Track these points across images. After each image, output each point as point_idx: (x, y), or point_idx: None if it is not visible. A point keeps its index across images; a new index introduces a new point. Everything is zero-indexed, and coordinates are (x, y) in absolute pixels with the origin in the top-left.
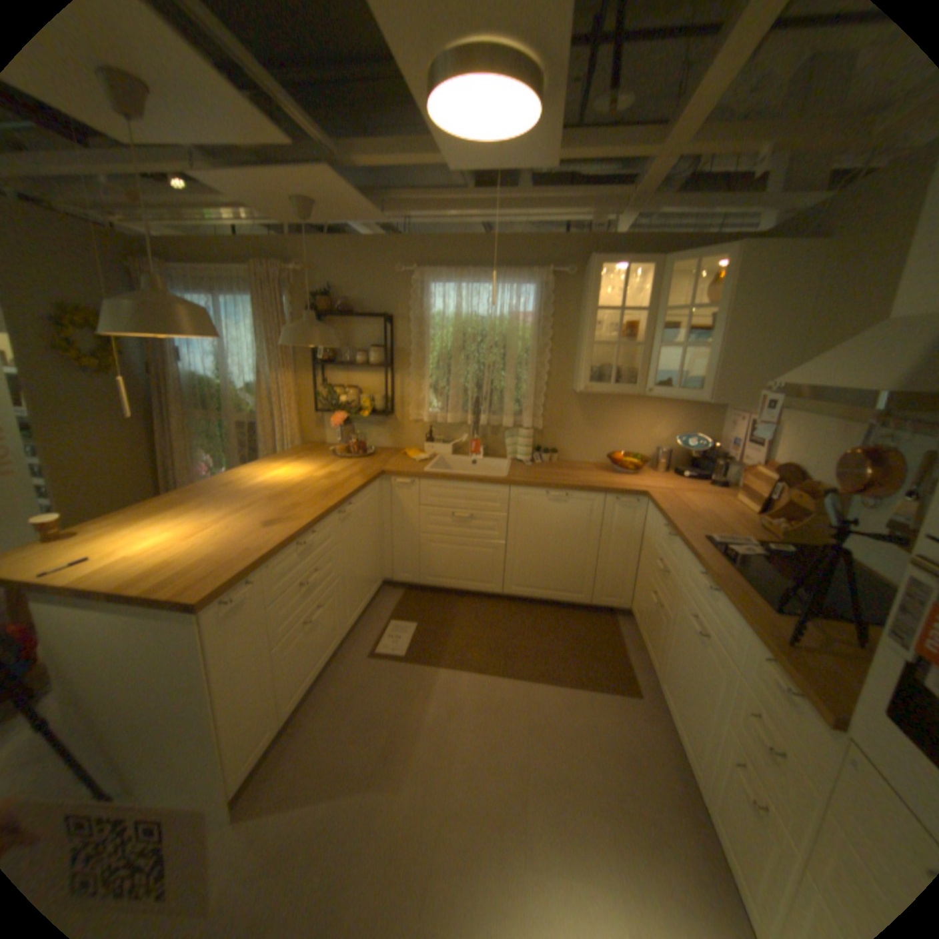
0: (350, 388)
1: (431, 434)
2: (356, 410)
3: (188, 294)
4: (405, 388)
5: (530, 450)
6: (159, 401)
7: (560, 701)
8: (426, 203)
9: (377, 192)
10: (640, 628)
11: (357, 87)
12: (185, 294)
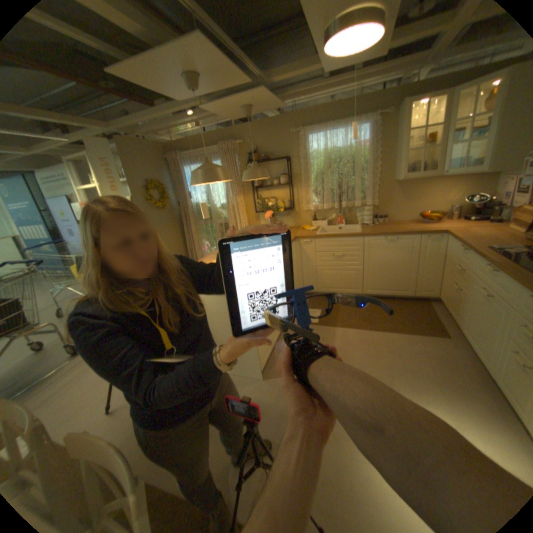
0: (271, 199)
1: (314, 217)
2: (276, 209)
3: (191, 166)
4: (299, 194)
5: (371, 217)
6: (184, 219)
7: (403, 340)
8: (303, 91)
9: (279, 92)
10: (446, 306)
11: (269, 40)
12: (190, 166)
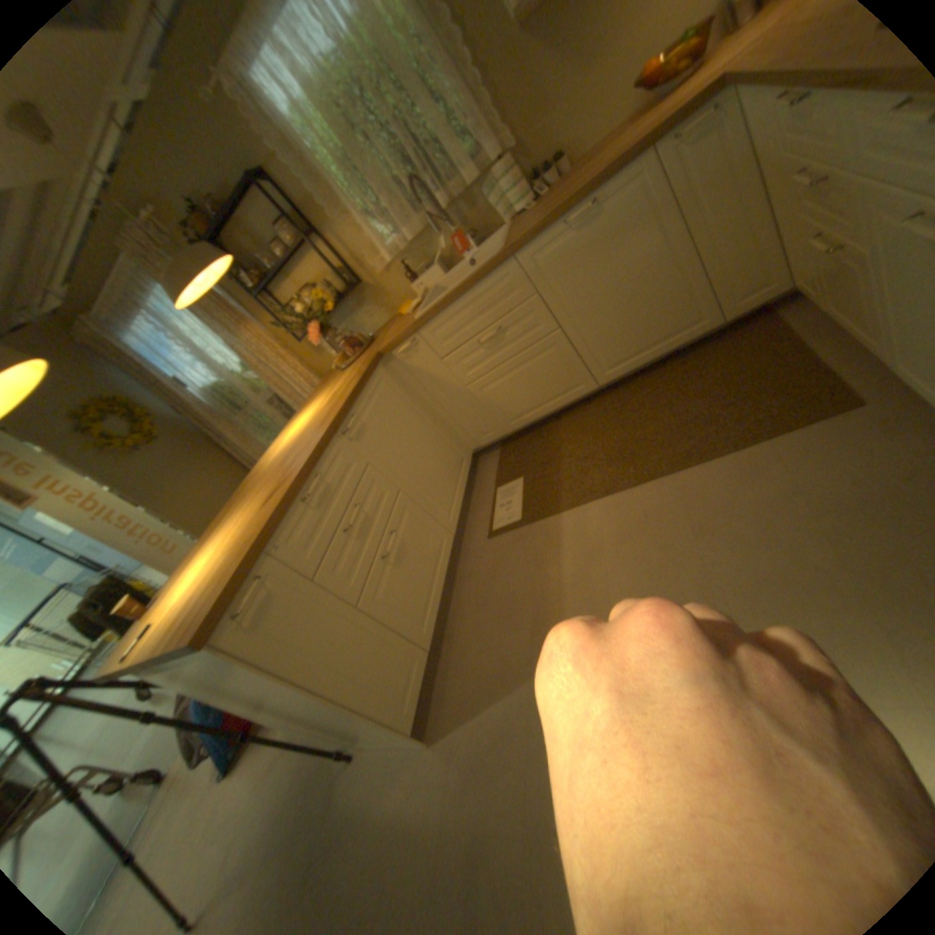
0: (300, 292)
1: (409, 270)
2: (320, 309)
3: (130, 325)
4: (345, 241)
5: (524, 183)
6: (208, 429)
7: (728, 474)
8: None
9: None
10: (822, 303)
11: None
12: (127, 327)
